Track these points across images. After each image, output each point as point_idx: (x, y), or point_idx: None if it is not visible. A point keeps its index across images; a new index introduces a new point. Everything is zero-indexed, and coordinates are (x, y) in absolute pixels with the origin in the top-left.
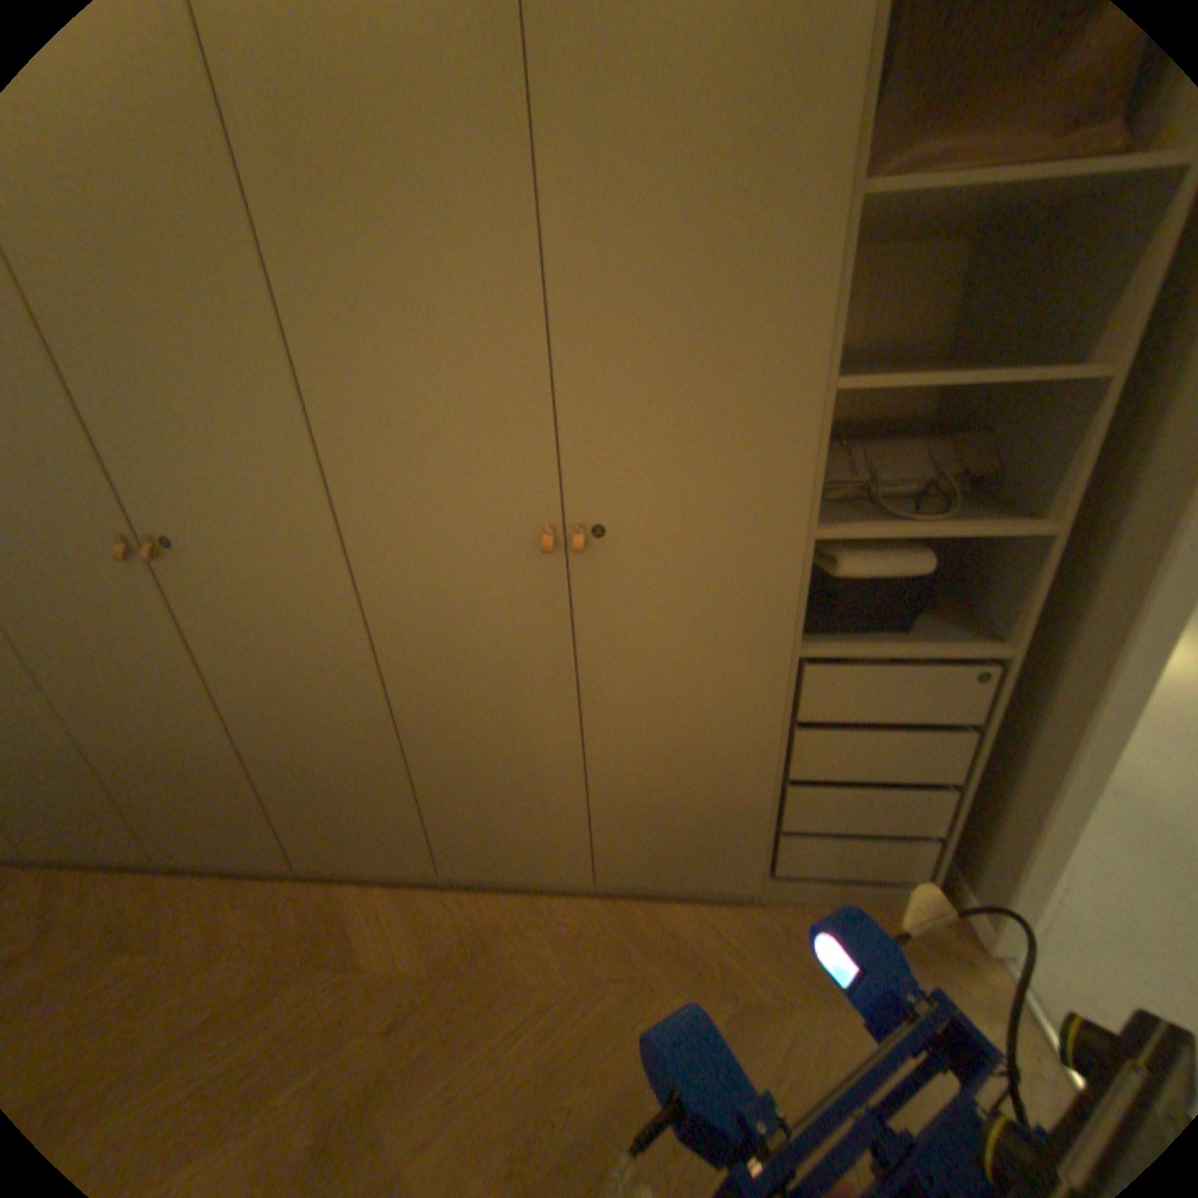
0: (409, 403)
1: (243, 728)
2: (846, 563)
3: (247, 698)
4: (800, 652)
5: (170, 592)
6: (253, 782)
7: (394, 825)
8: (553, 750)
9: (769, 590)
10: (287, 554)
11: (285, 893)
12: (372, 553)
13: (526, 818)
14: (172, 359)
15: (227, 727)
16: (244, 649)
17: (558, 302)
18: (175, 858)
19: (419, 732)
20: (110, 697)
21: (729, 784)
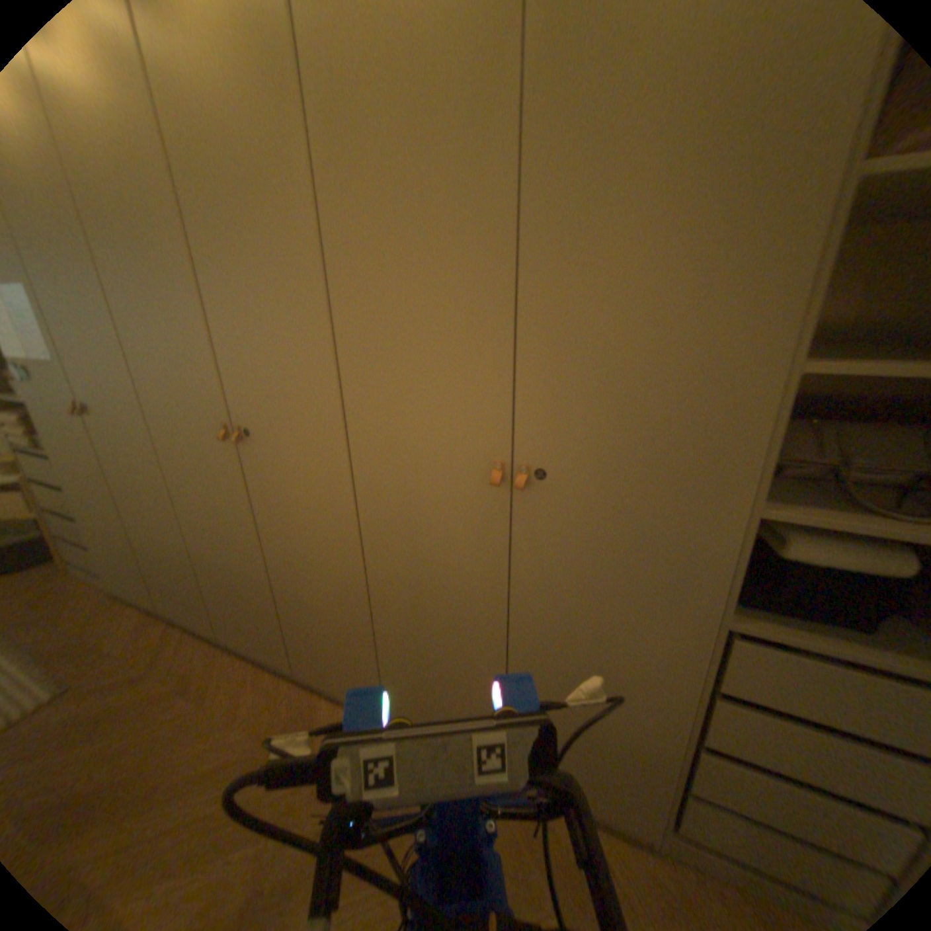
0: (404, 354)
1: (275, 567)
2: (798, 548)
3: (279, 547)
4: (731, 627)
5: (246, 465)
6: (276, 605)
7: (359, 667)
8: (482, 648)
9: (701, 560)
10: (313, 453)
11: (285, 690)
12: (367, 461)
13: (454, 696)
14: (264, 312)
15: (266, 563)
16: (281, 513)
17: (527, 281)
18: (228, 642)
19: (383, 603)
20: (207, 526)
21: (639, 731)
